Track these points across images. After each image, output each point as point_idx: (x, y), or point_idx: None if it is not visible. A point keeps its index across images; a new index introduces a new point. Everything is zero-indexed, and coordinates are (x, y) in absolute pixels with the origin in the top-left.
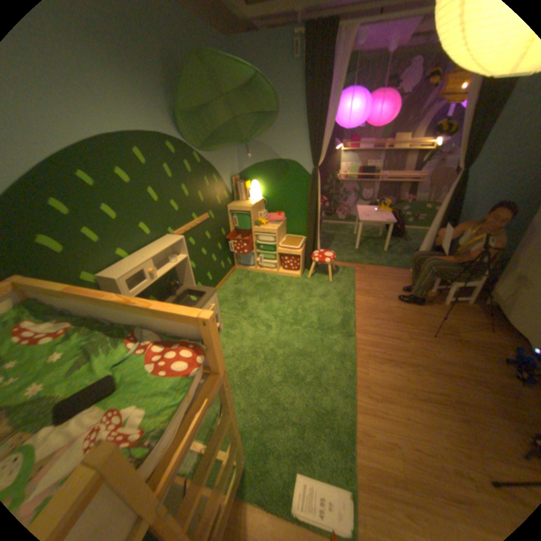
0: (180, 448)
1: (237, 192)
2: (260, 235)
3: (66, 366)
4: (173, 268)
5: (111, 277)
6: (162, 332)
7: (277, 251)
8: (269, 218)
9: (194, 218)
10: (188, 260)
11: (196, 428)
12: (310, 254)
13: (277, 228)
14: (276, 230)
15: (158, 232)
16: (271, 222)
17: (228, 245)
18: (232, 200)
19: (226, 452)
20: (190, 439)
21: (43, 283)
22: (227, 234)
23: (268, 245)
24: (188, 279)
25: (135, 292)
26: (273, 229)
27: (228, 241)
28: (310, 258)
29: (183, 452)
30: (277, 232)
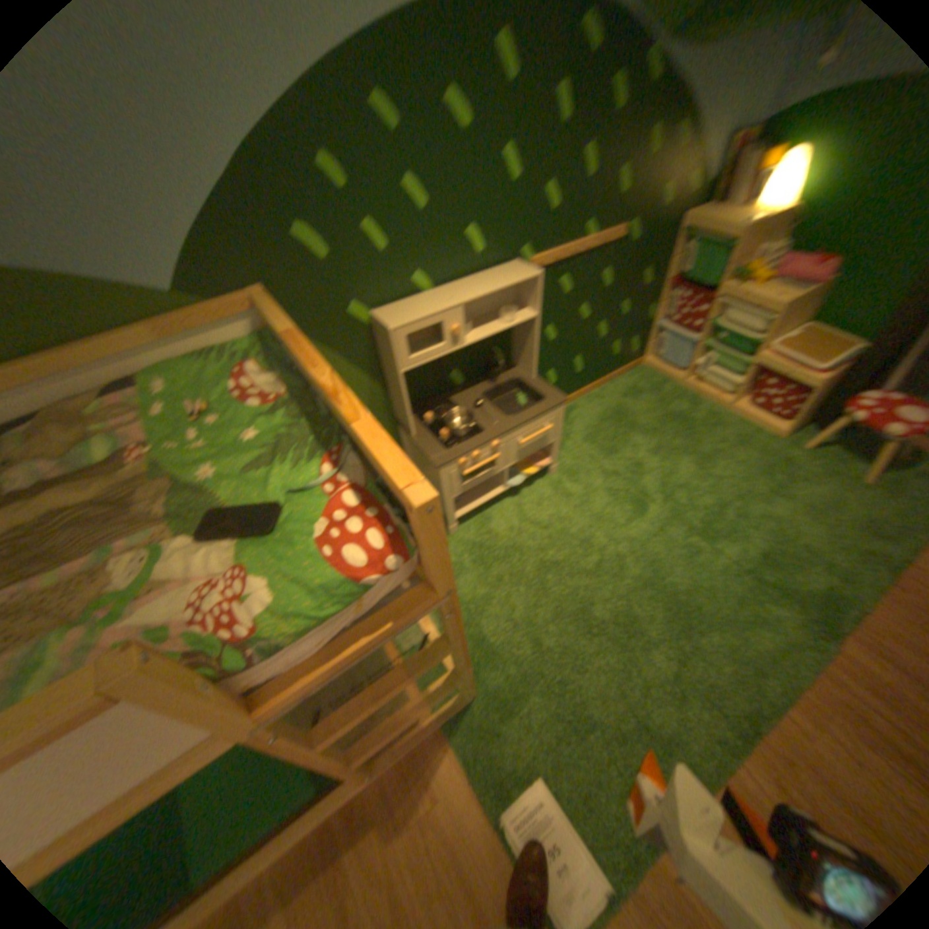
0: (319, 674)
1: (732, 179)
2: (736, 306)
3: (251, 457)
4: (511, 331)
5: (389, 324)
6: (380, 470)
7: (758, 359)
8: (785, 266)
9: (593, 234)
10: (539, 325)
11: (361, 656)
12: (853, 396)
13: (793, 301)
14: (785, 305)
15: (503, 251)
16: (787, 279)
17: (650, 310)
18: (711, 201)
19: (445, 677)
20: (343, 668)
21: (279, 309)
22: (657, 284)
23: (742, 338)
24: (528, 361)
25: (421, 359)
26: (781, 301)
27: (652, 302)
28: (847, 406)
29: (324, 681)
30: (786, 312)
